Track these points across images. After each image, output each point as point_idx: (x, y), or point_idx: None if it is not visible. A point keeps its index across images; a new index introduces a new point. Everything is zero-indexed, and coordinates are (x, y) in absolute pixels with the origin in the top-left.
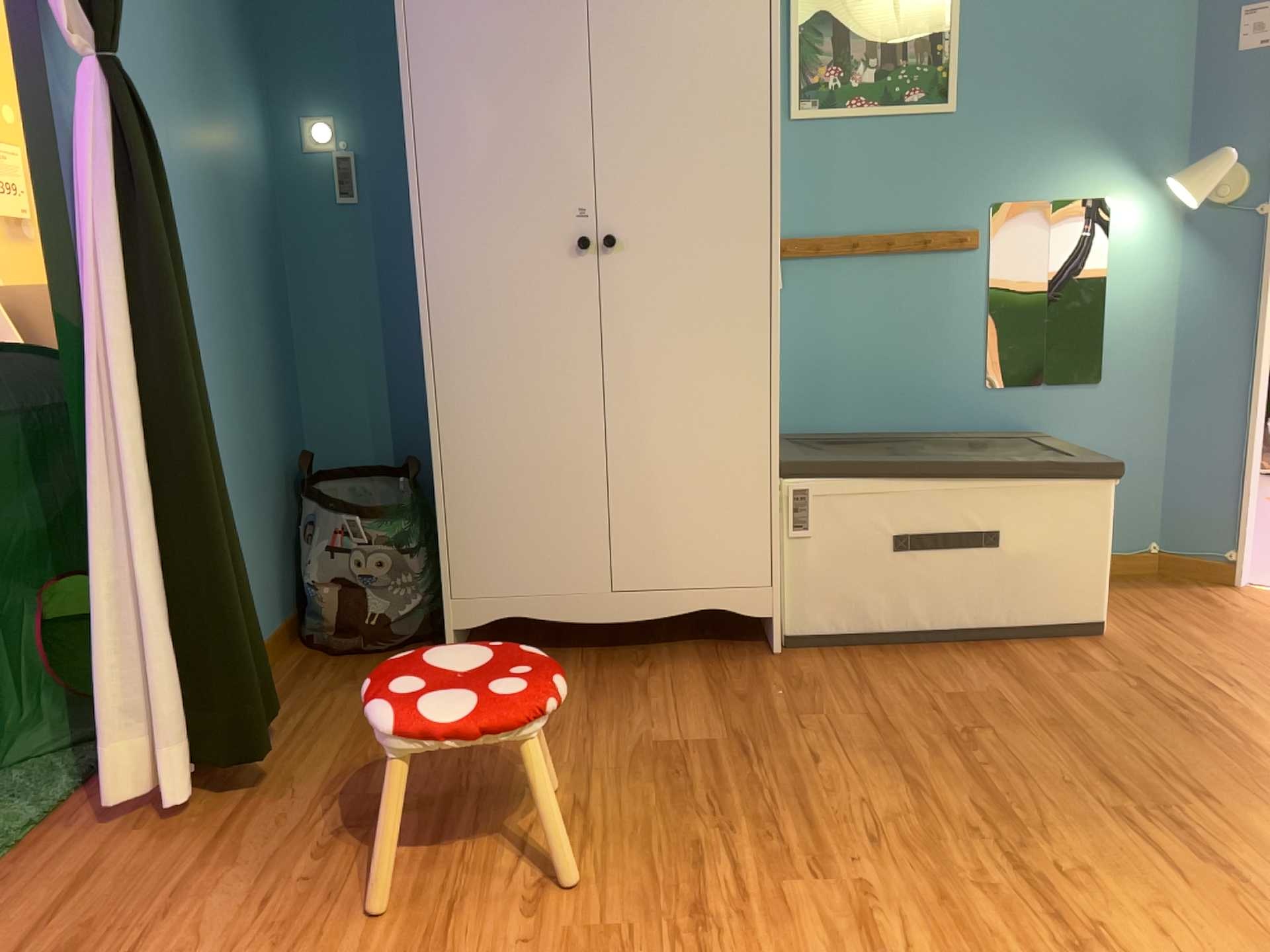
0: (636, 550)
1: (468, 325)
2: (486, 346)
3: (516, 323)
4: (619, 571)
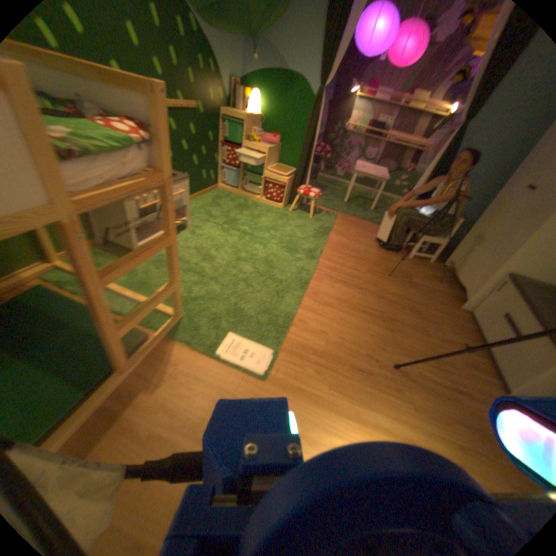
0: (472, 269)
1: (497, 200)
2: (495, 206)
3: (502, 203)
4: (468, 272)
